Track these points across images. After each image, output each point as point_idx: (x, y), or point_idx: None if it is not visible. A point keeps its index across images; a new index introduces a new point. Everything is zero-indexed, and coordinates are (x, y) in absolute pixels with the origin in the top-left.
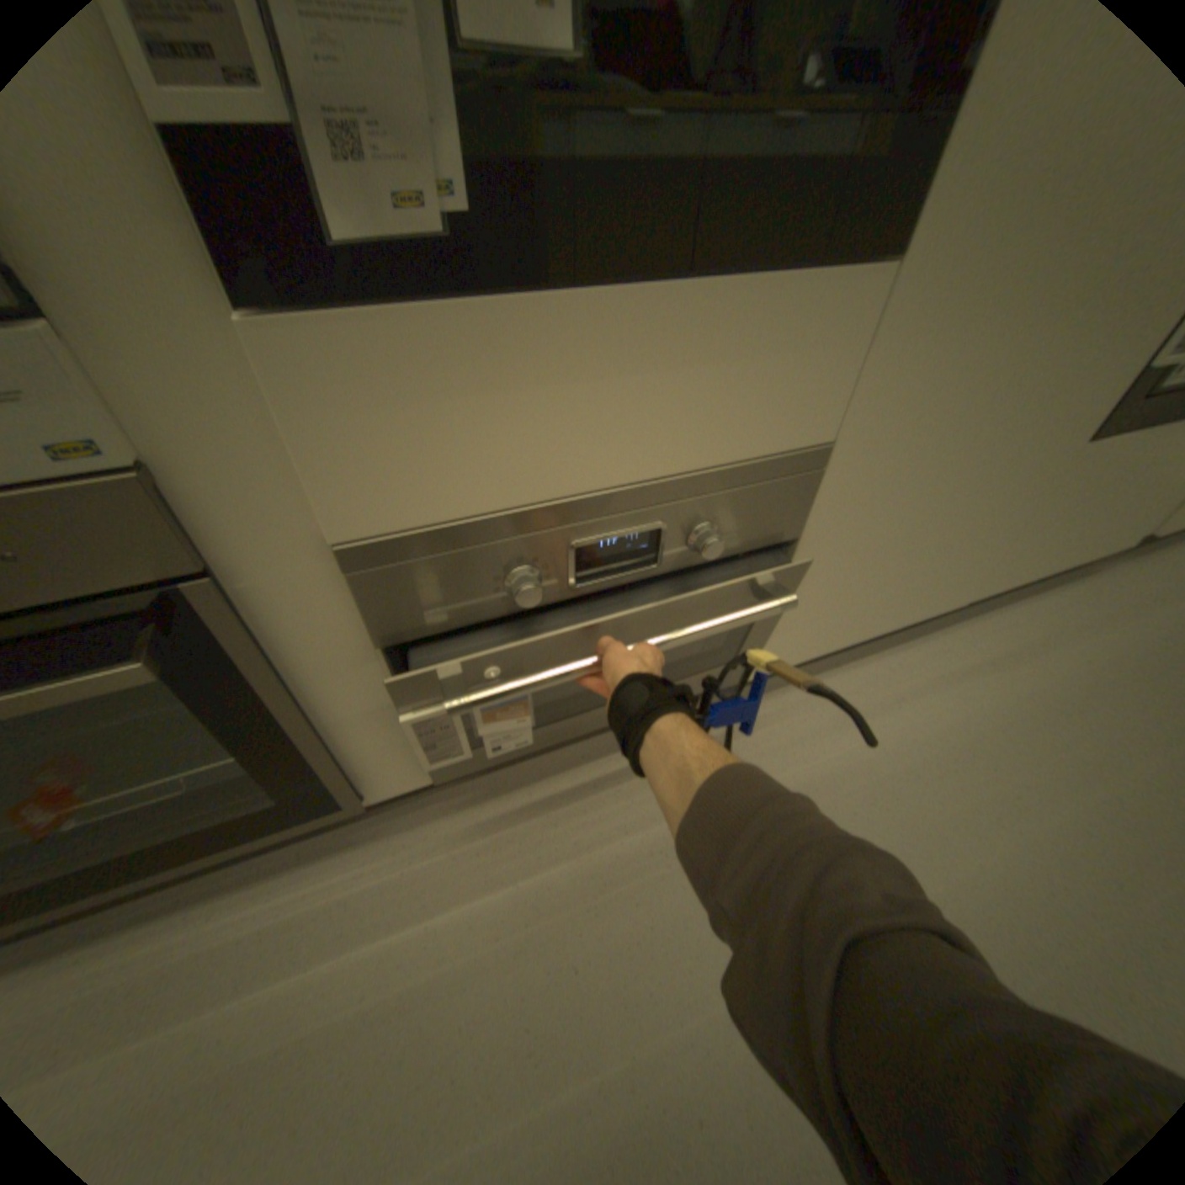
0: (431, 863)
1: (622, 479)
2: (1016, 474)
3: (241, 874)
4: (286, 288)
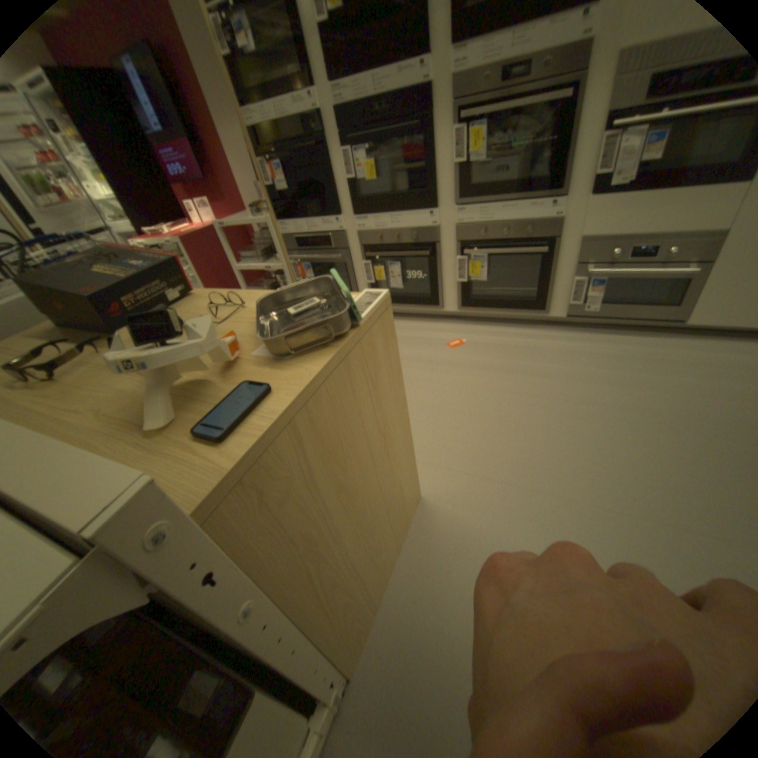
0: (557, 335)
1: (652, 230)
2: None
3: (512, 324)
4: (601, 191)
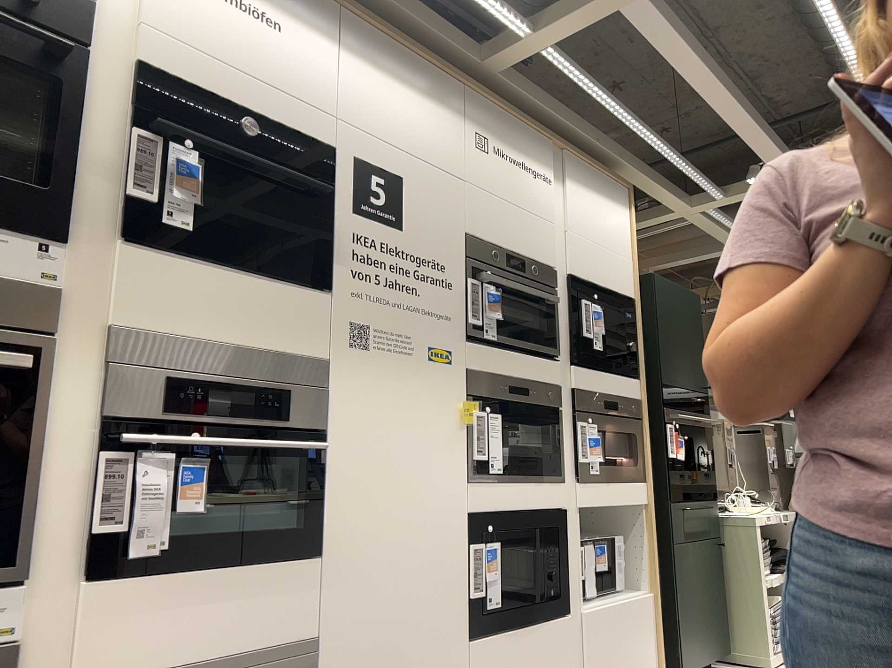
0: None
1: (212, 658)
2: (436, 664)
3: None
4: (102, 577)
